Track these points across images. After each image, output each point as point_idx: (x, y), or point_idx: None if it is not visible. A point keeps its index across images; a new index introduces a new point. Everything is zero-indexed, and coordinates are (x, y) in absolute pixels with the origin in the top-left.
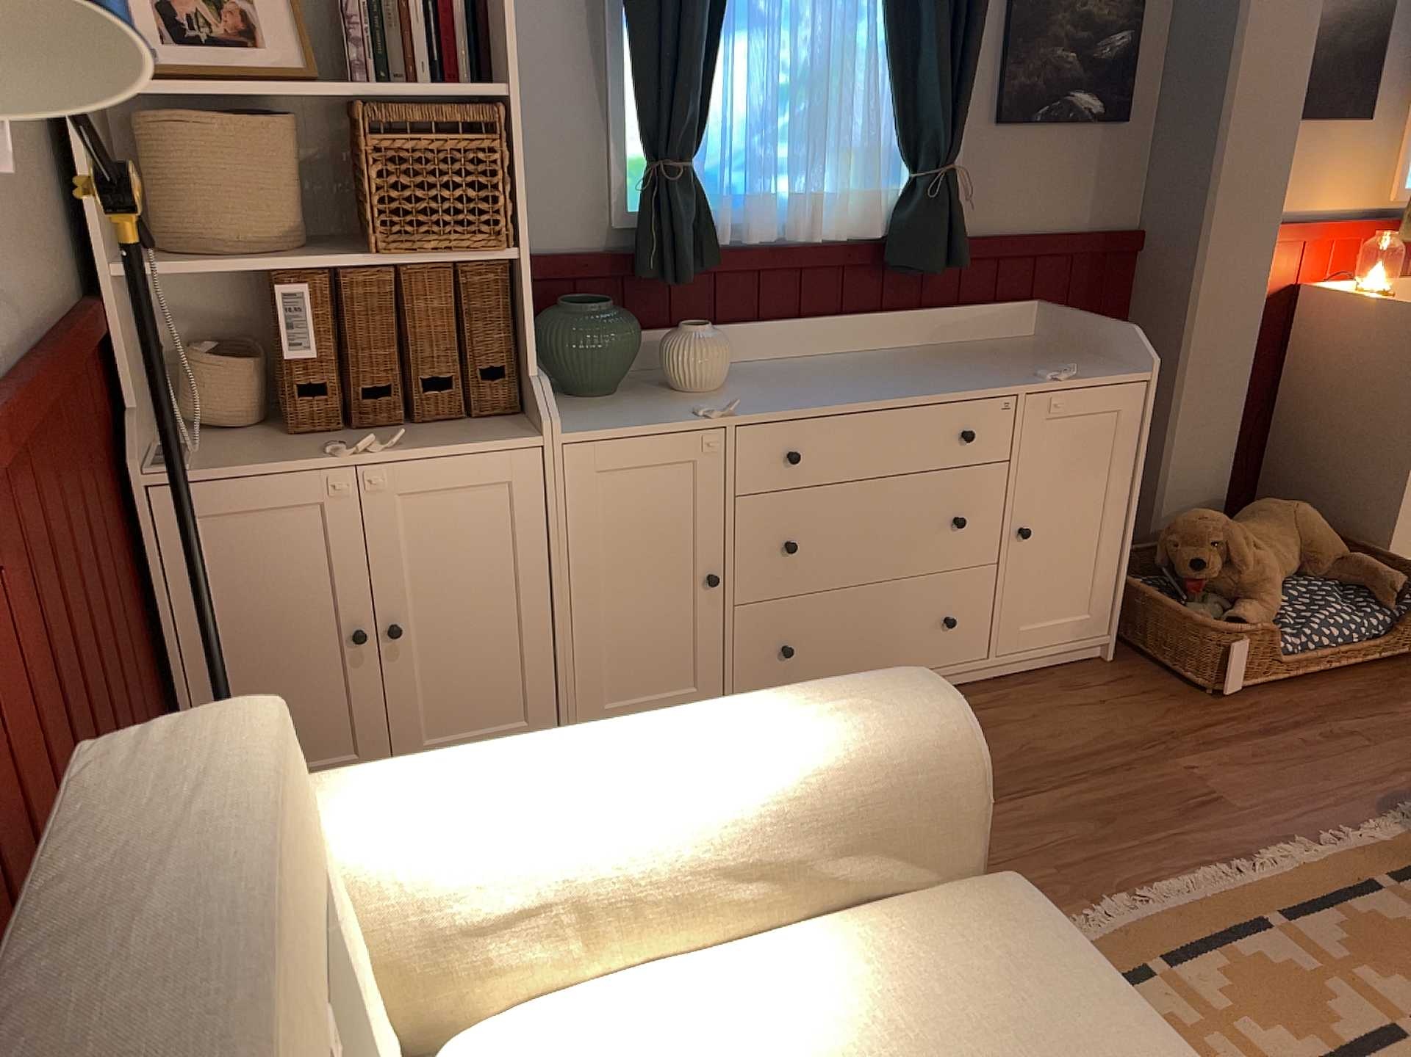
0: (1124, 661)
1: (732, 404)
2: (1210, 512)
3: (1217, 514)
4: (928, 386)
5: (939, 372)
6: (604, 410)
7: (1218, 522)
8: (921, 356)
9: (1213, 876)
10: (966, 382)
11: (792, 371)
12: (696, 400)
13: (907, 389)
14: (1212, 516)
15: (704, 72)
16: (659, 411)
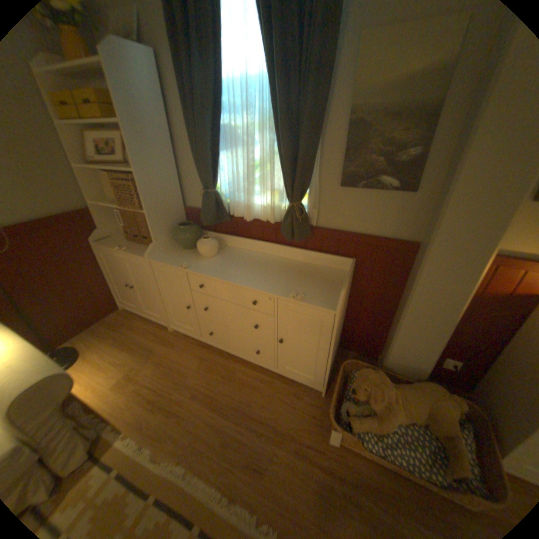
0: (329, 400)
1: (189, 265)
2: (381, 376)
3: (381, 379)
4: (252, 280)
5: (273, 276)
6: (176, 254)
7: (375, 382)
8: (288, 266)
9: (212, 495)
10: (267, 284)
11: (243, 257)
12: (197, 259)
13: (245, 279)
14: (375, 378)
15: (214, 162)
16: (182, 259)
